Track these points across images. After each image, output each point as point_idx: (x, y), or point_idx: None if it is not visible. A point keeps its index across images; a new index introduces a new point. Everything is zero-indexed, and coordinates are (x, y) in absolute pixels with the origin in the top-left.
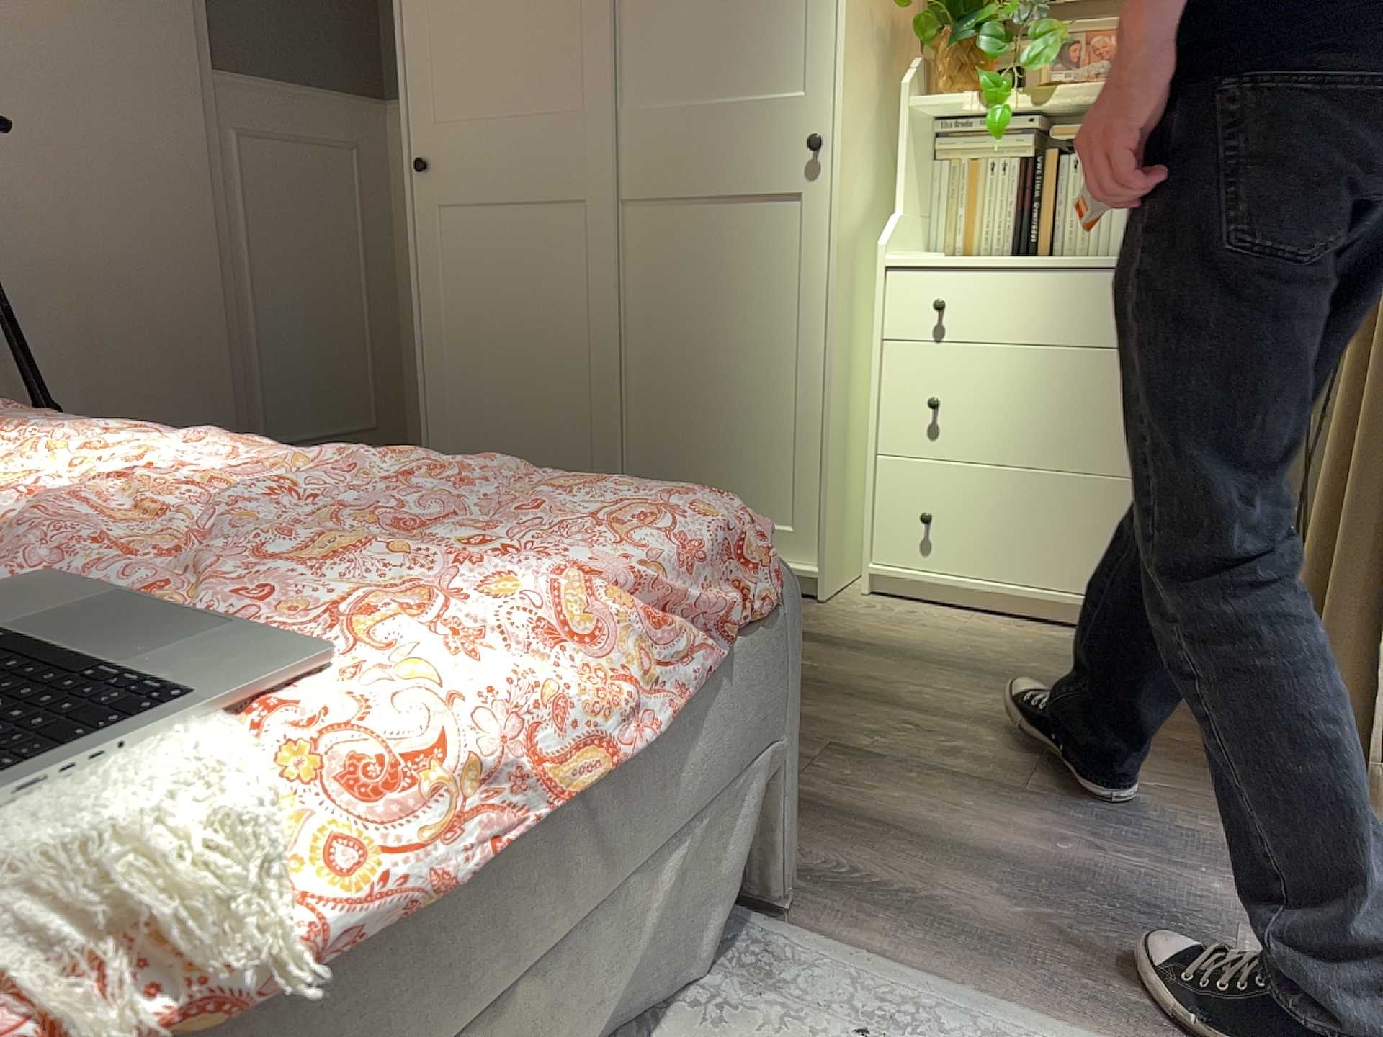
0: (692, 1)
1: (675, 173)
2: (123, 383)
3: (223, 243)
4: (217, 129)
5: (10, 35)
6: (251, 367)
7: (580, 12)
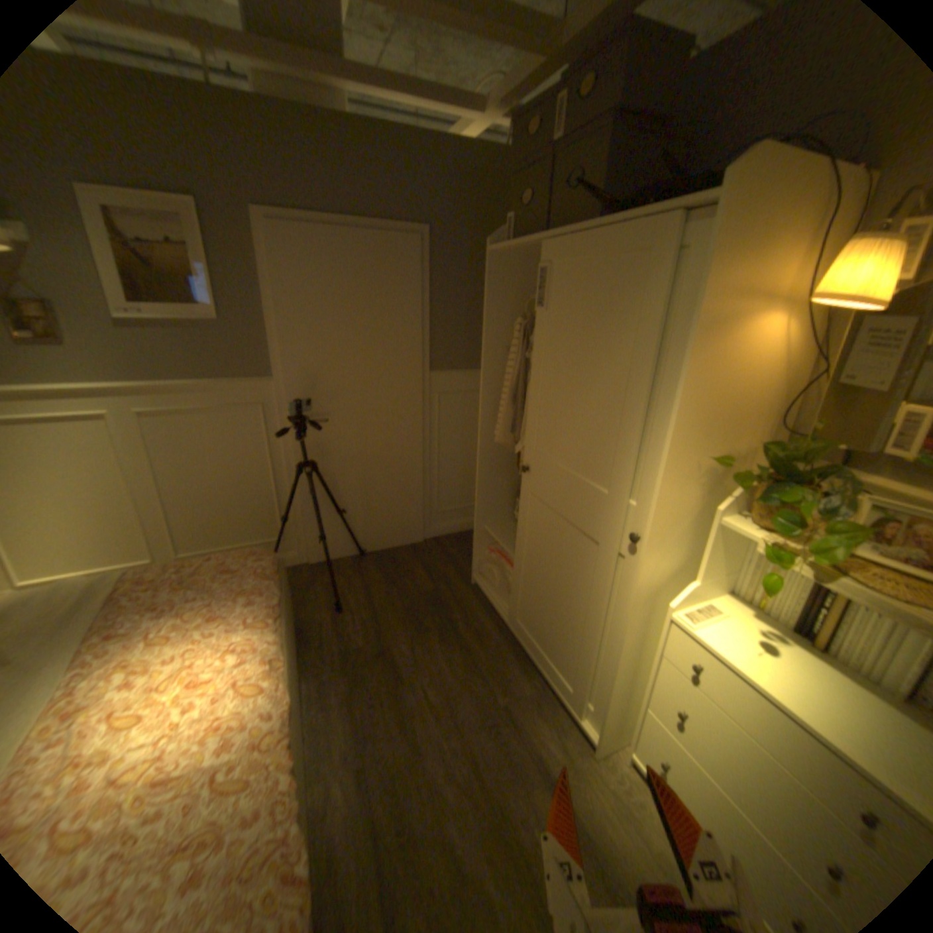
0: (591, 420)
1: (569, 503)
2: (376, 494)
3: (424, 439)
4: (426, 395)
5: (342, 375)
6: (432, 483)
7: (541, 403)
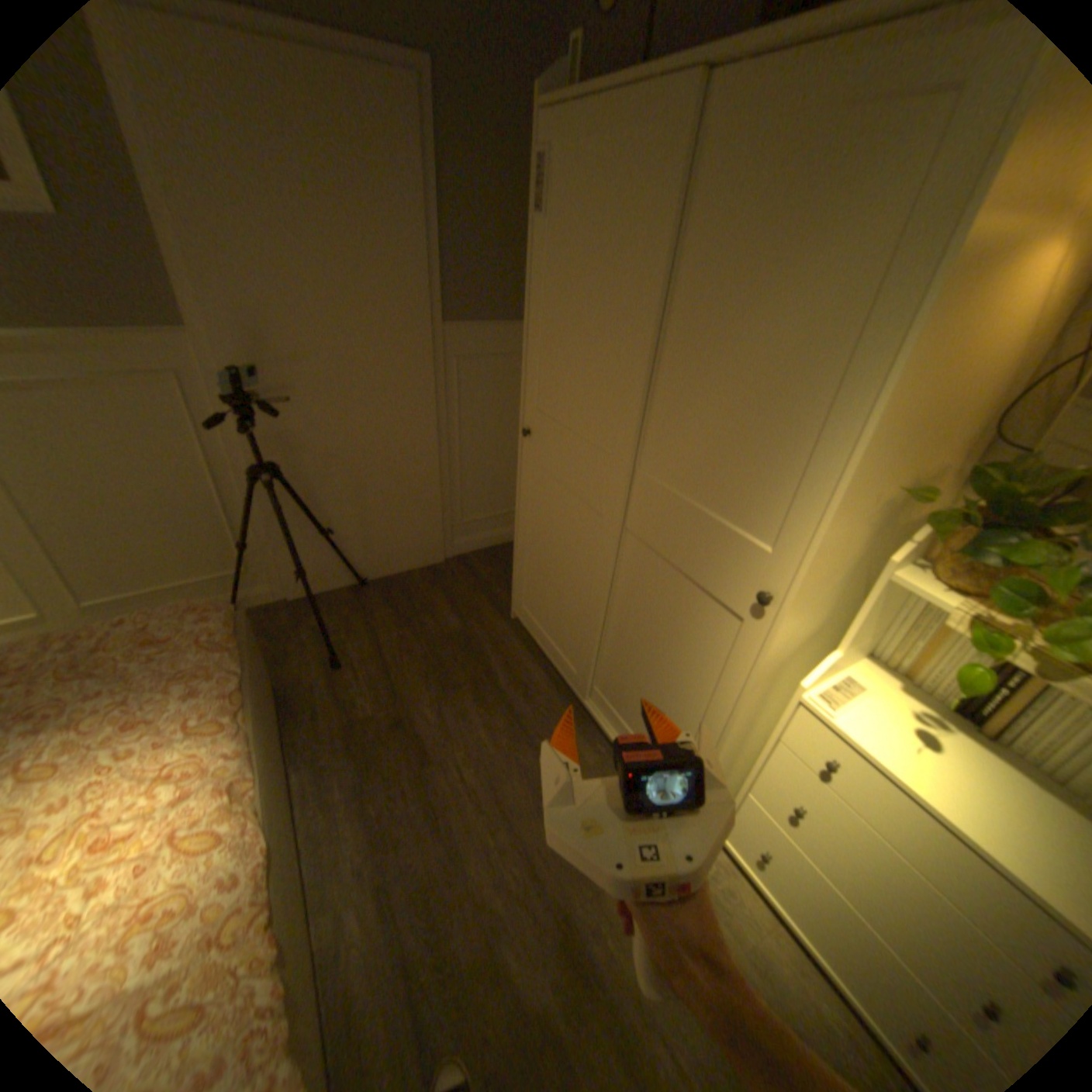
0: (706, 416)
1: (660, 537)
2: (374, 505)
3: (439, 426)
4: (439, 360)
5: (304, 327)
6: (452, 487)
7: (624, 384)
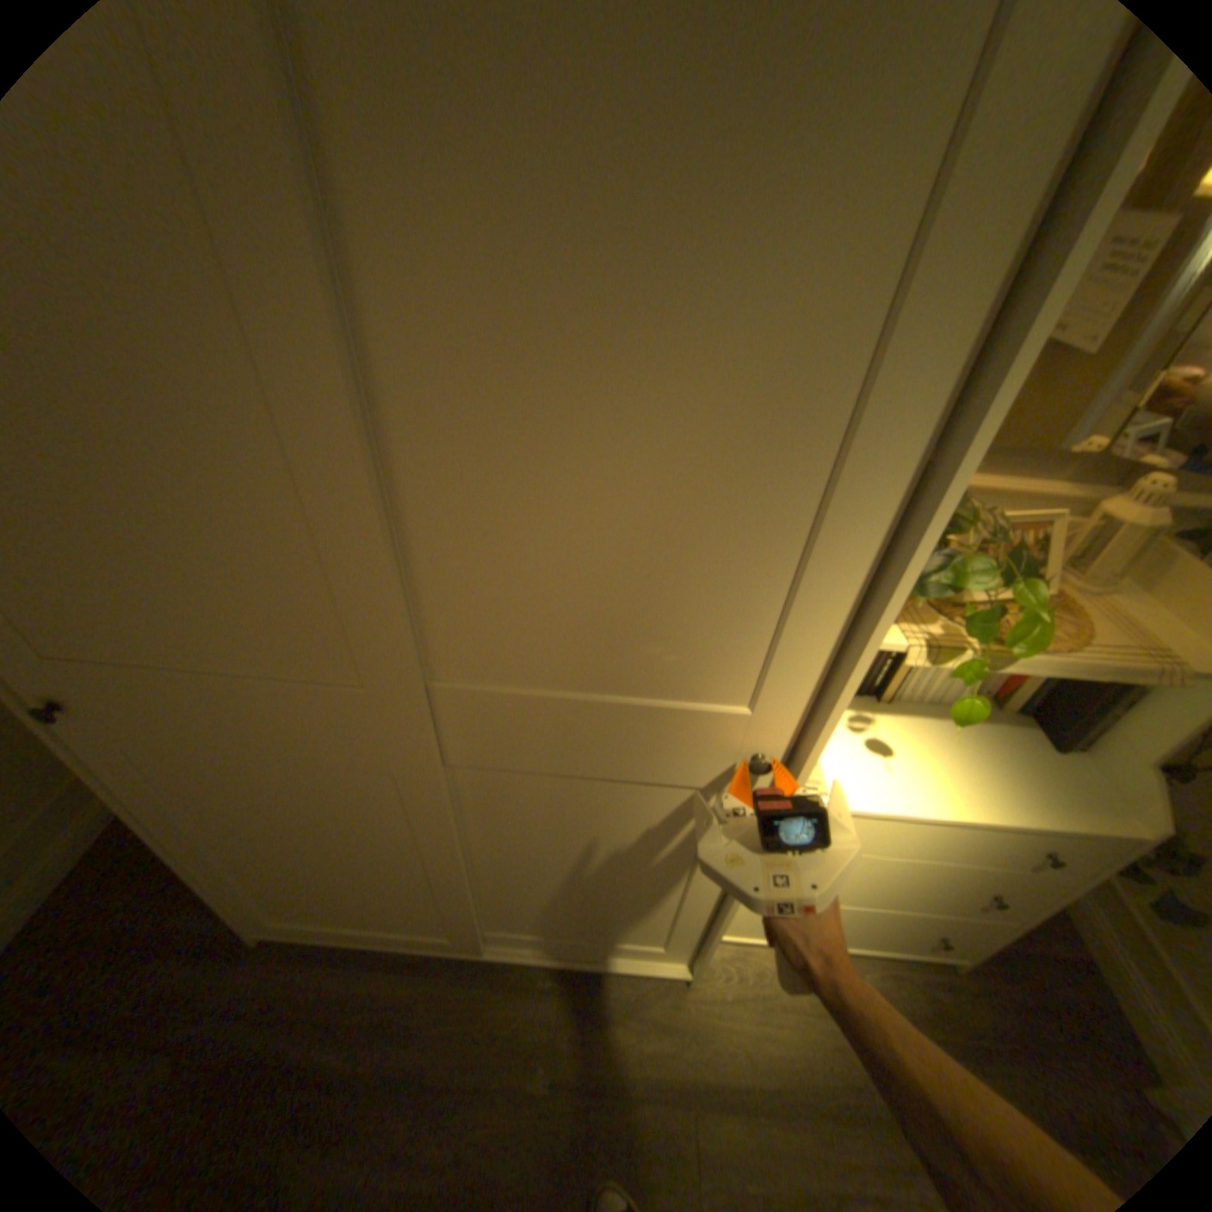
0: (563, 574)
1: (535, 756)
2: None
3: None
4: None
5: None
6: None
7: (320, 566)
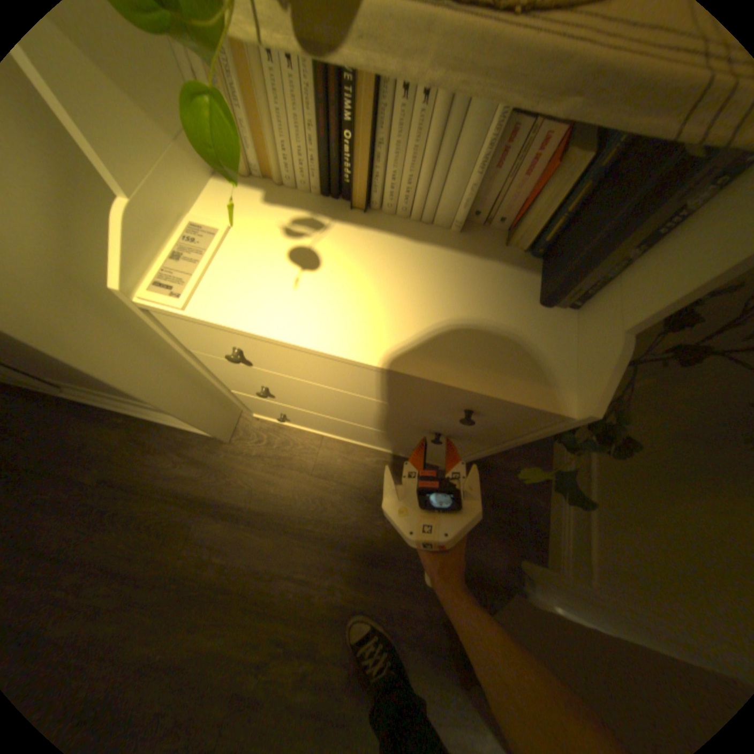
0: None
1: None
2: None
3: None
4: None
5: None
6: None
7: None
